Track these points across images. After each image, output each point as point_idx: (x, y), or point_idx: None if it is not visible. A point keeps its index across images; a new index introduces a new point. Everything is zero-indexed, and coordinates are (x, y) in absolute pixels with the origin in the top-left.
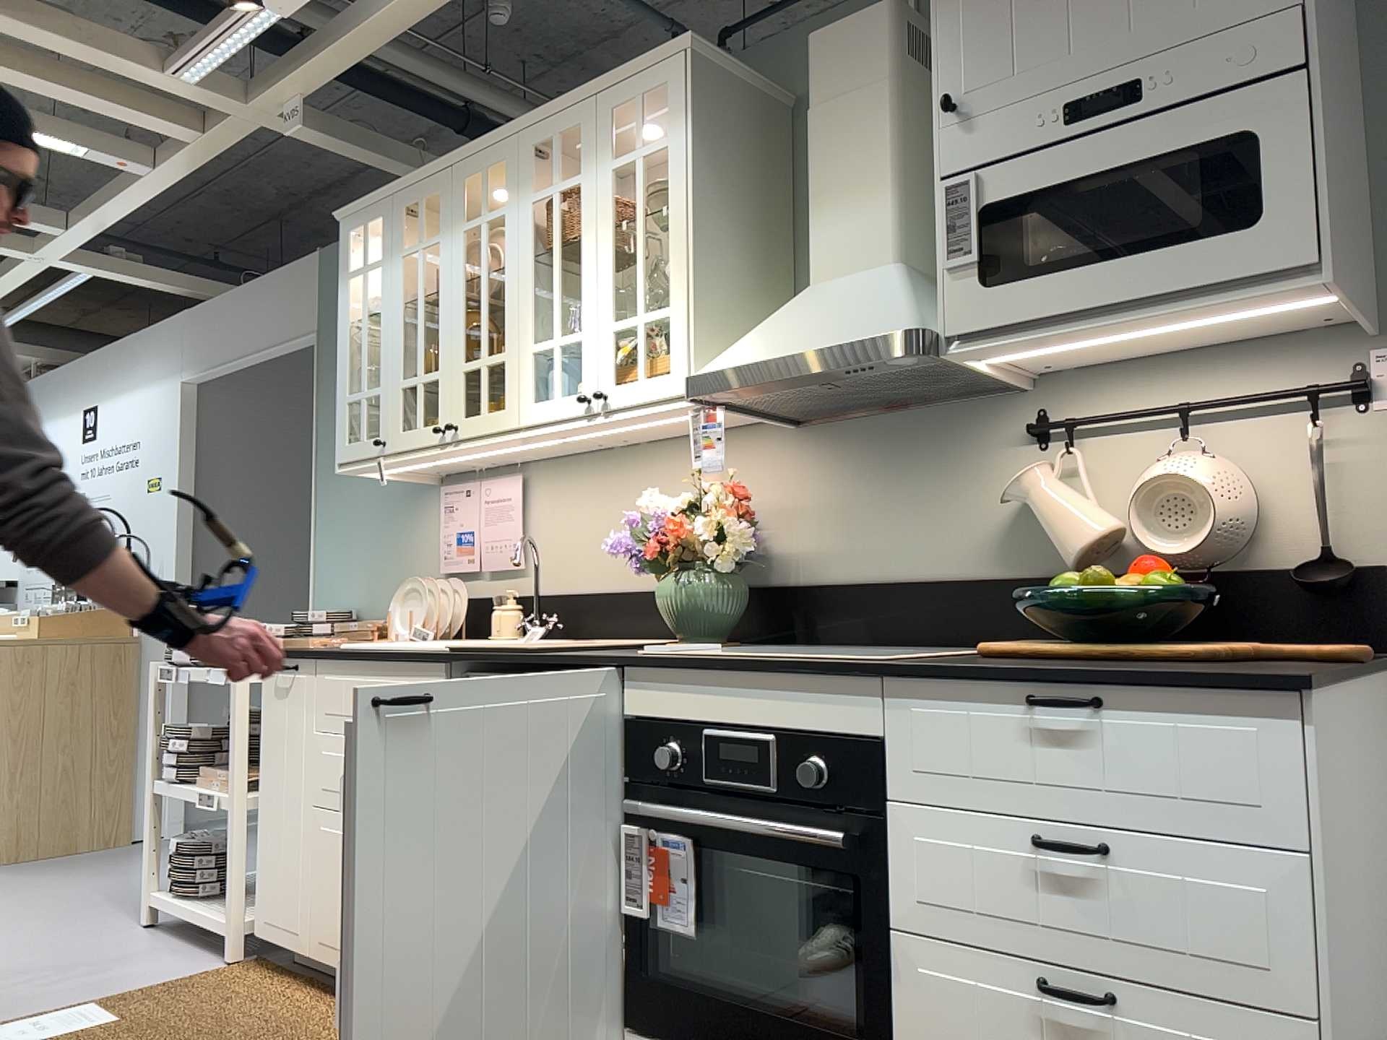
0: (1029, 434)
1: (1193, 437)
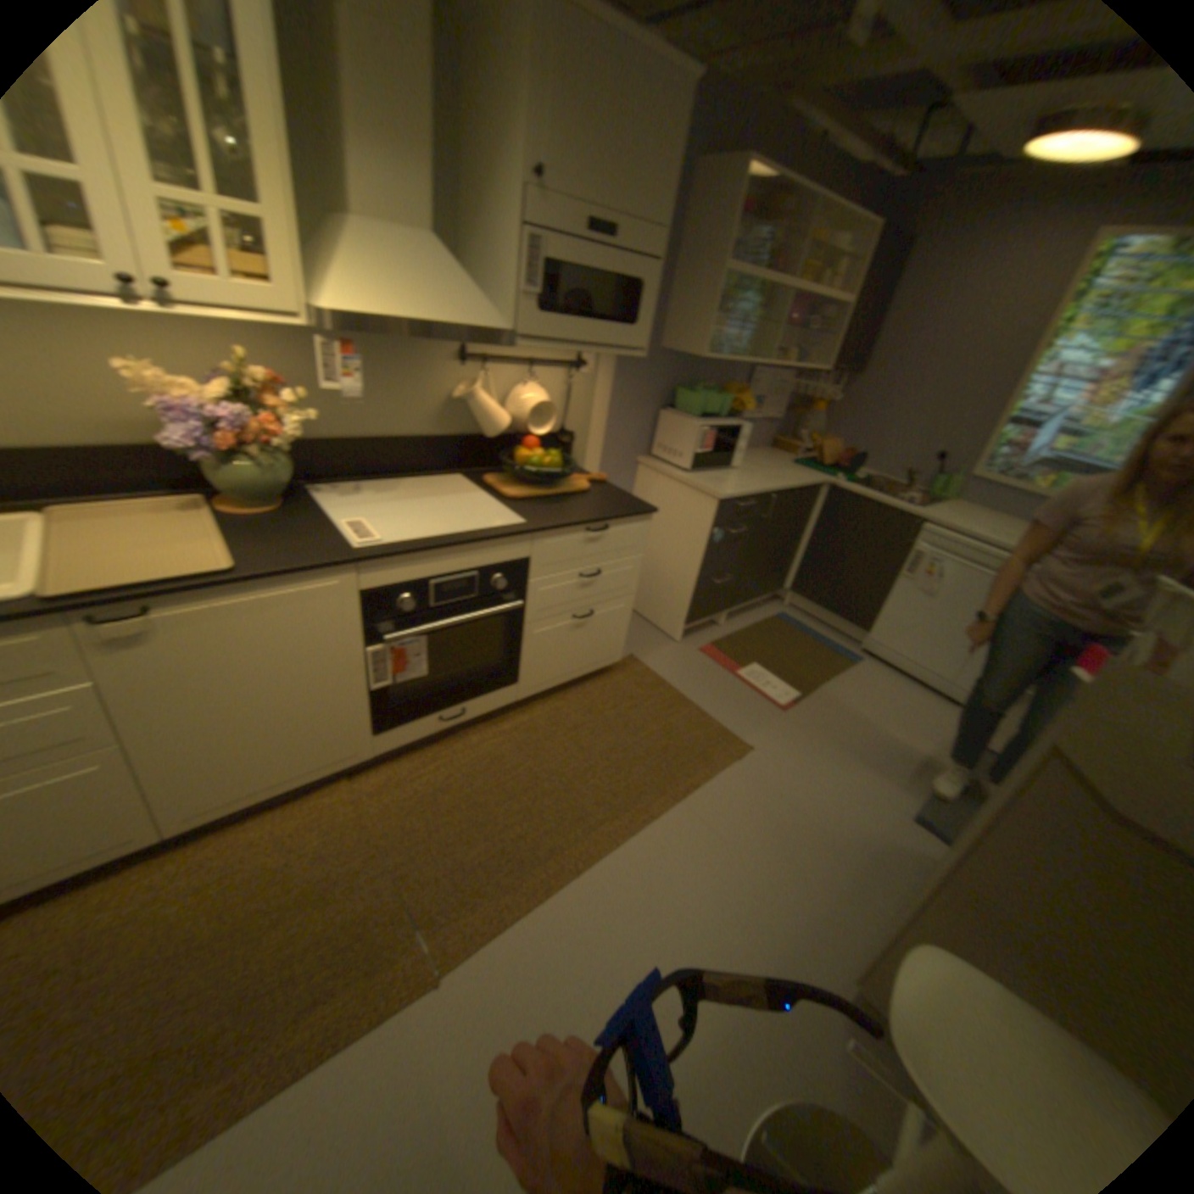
0: (460, 356)
1: (530, 373)
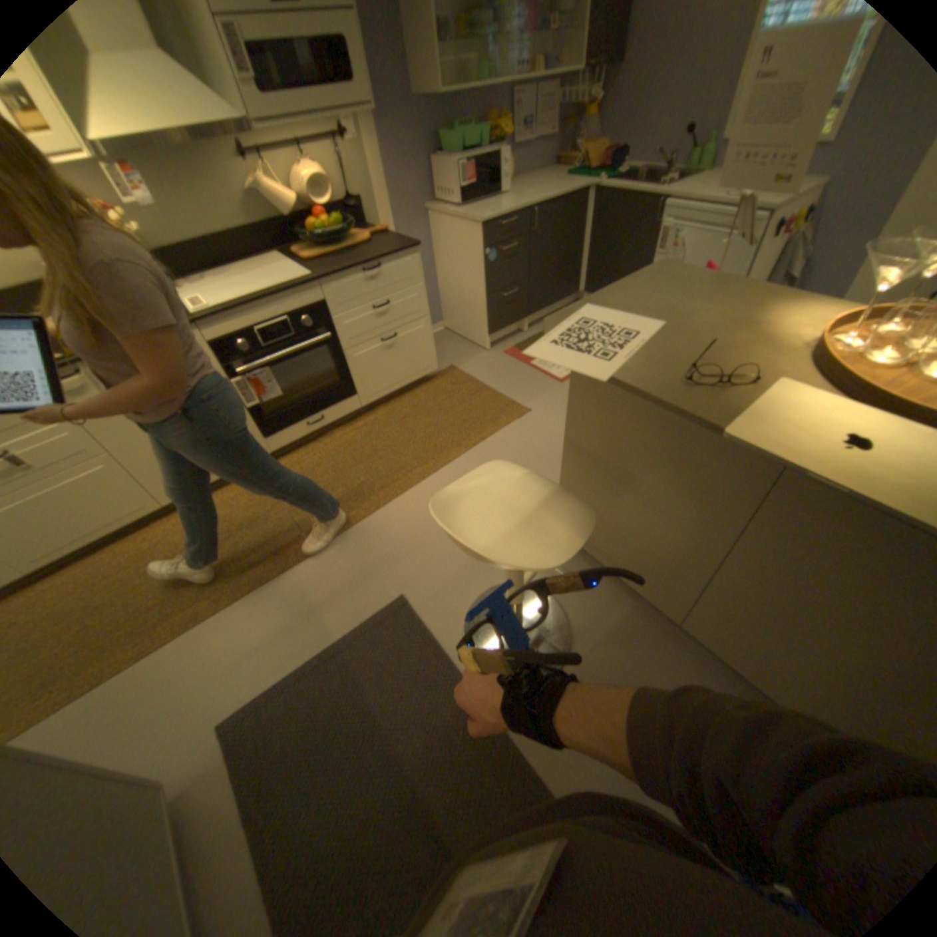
0: (236, 153)
1: (299, 153)
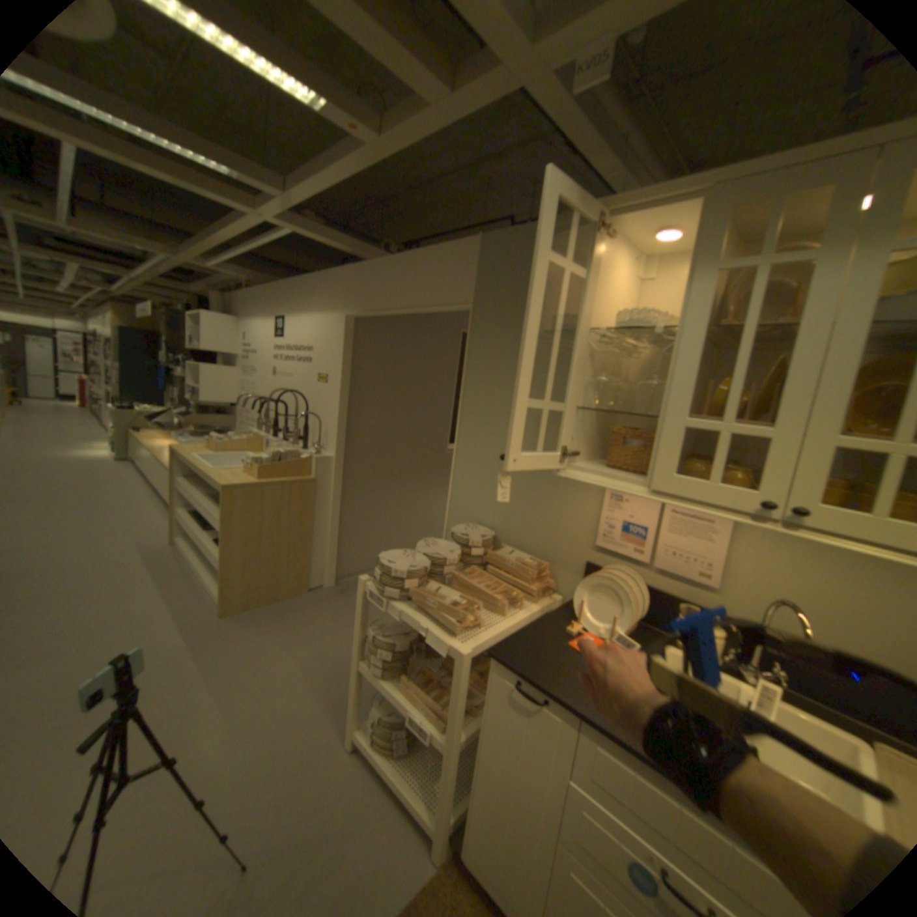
0: None
1: None
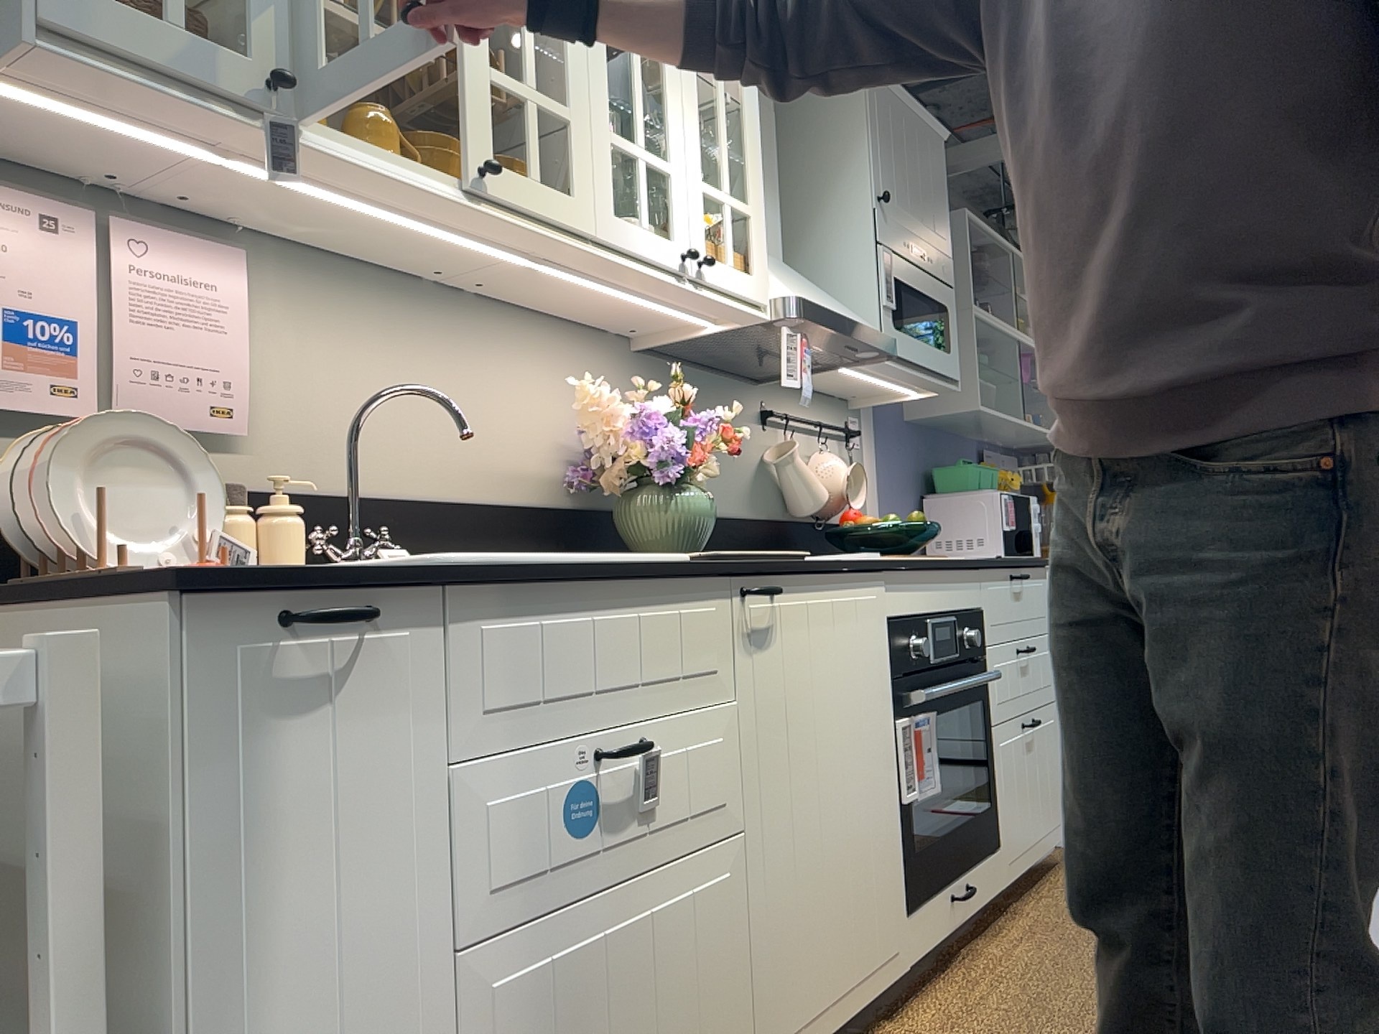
0: (762, 417)
1: (816, 443)
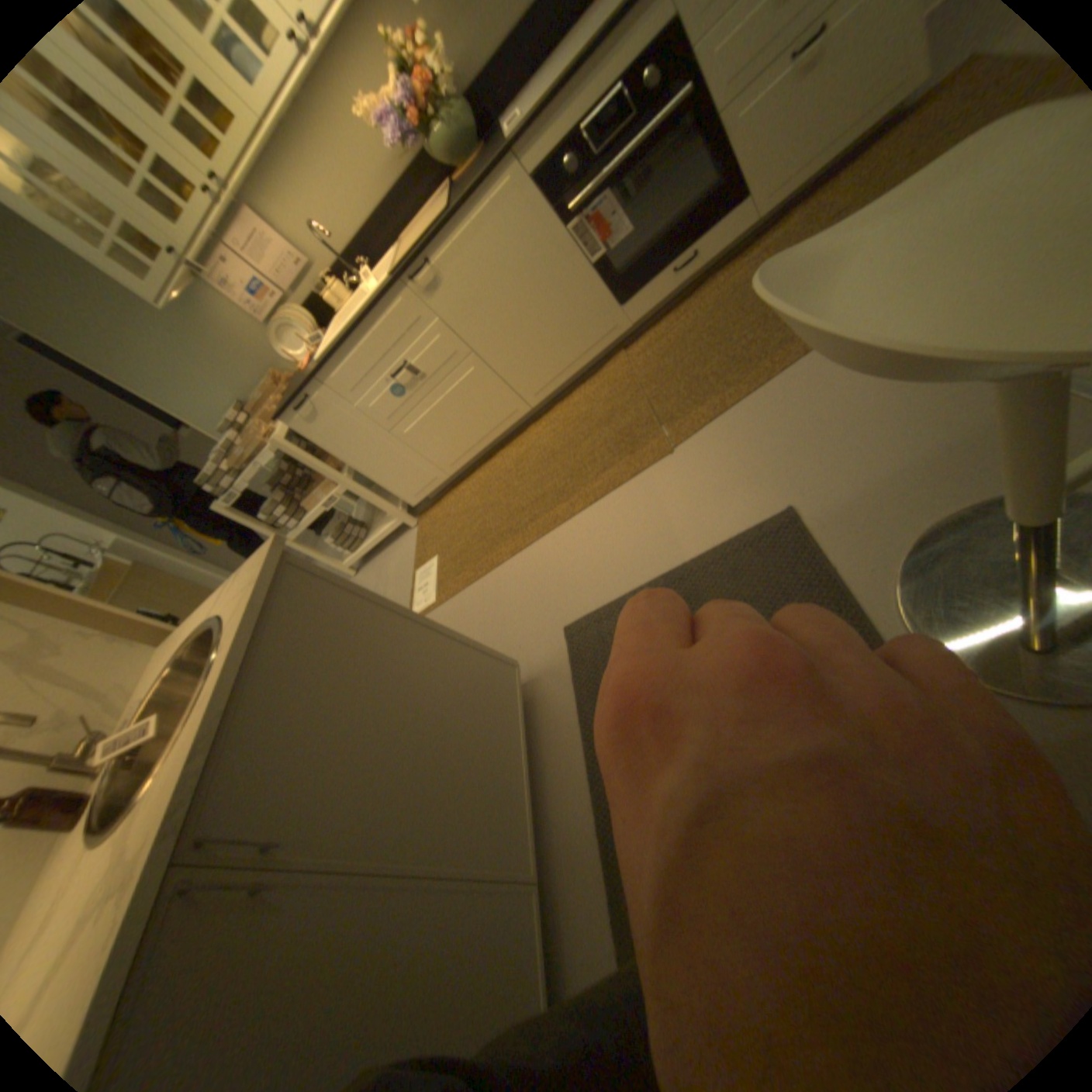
0: None
1: None
